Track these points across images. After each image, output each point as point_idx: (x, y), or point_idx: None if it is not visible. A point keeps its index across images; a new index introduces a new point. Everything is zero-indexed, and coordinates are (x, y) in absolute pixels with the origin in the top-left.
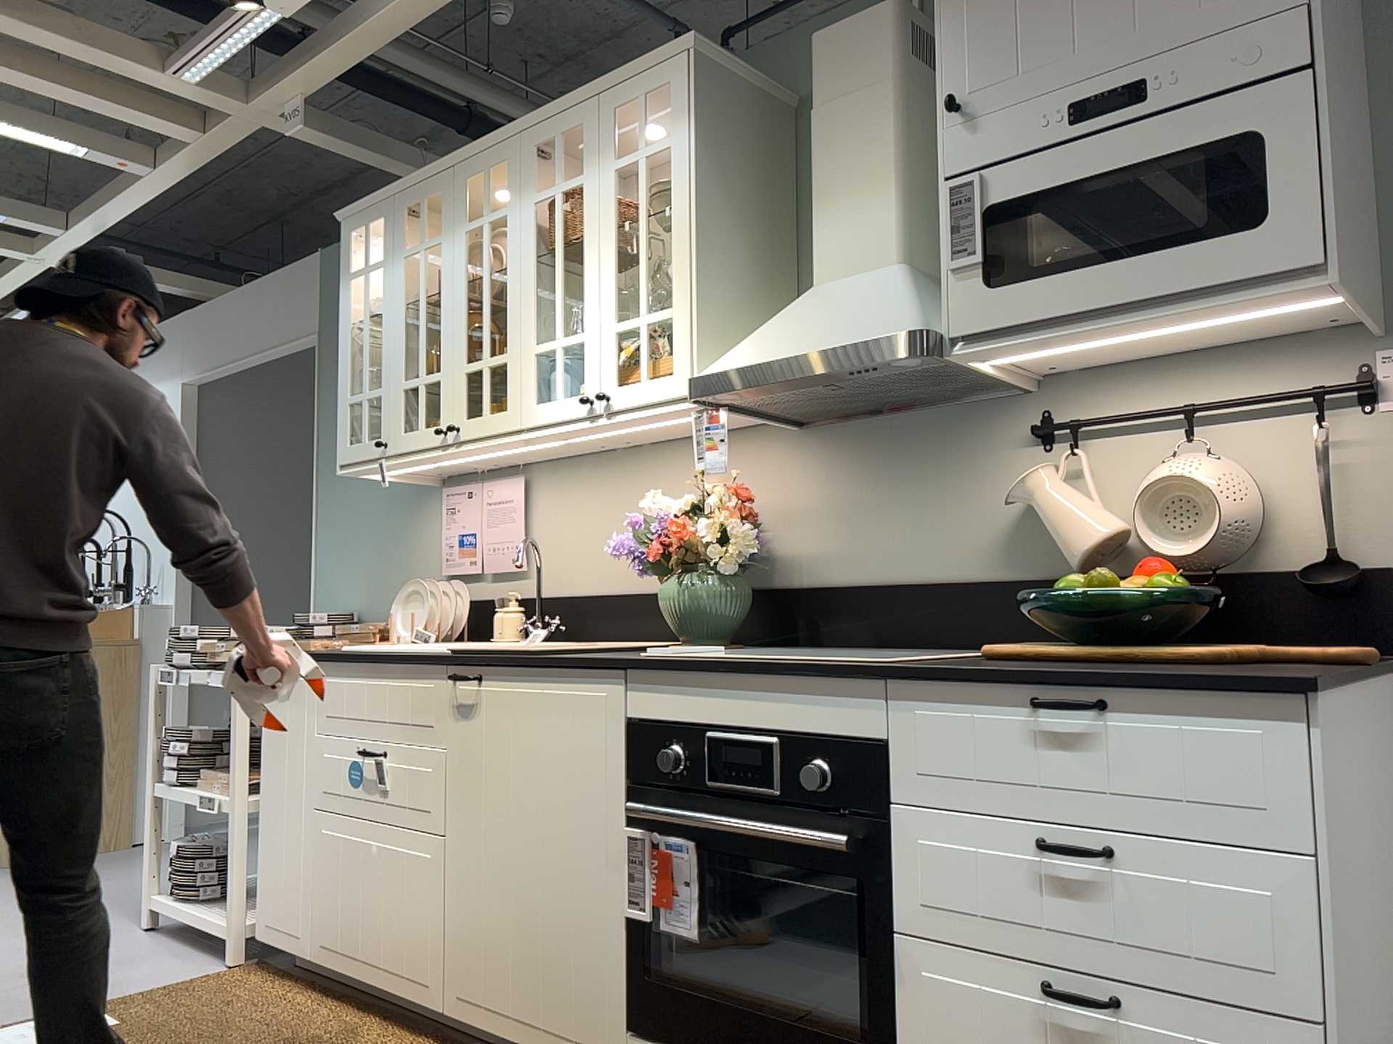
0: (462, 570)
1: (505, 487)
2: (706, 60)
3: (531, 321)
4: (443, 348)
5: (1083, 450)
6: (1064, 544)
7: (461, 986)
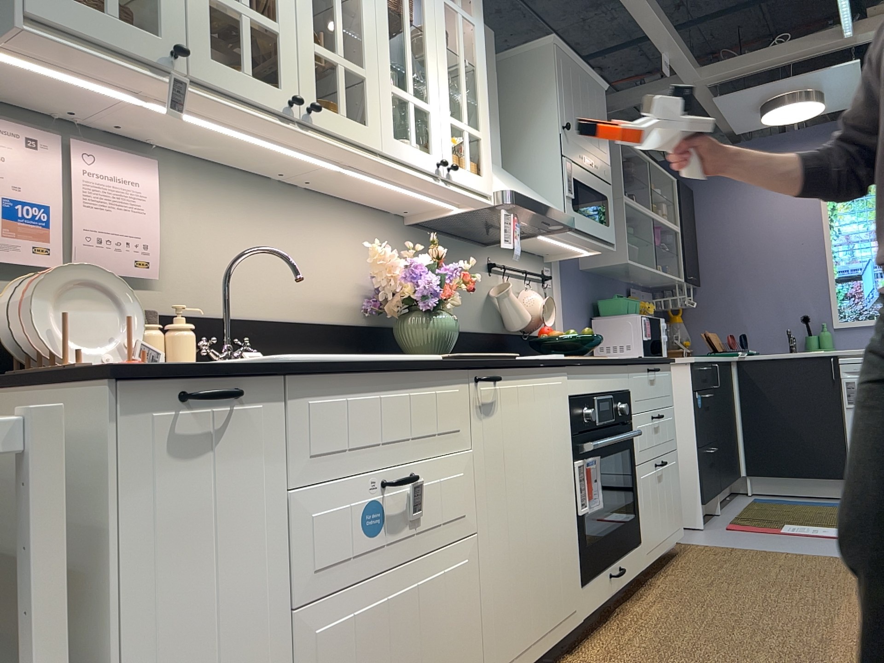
0: (8, 259)
1: (126, 164)
2: None
3: (387, 60)
4: (283, 0)
5: (505, 279)
6: (515, 319)
7: (499, 659)
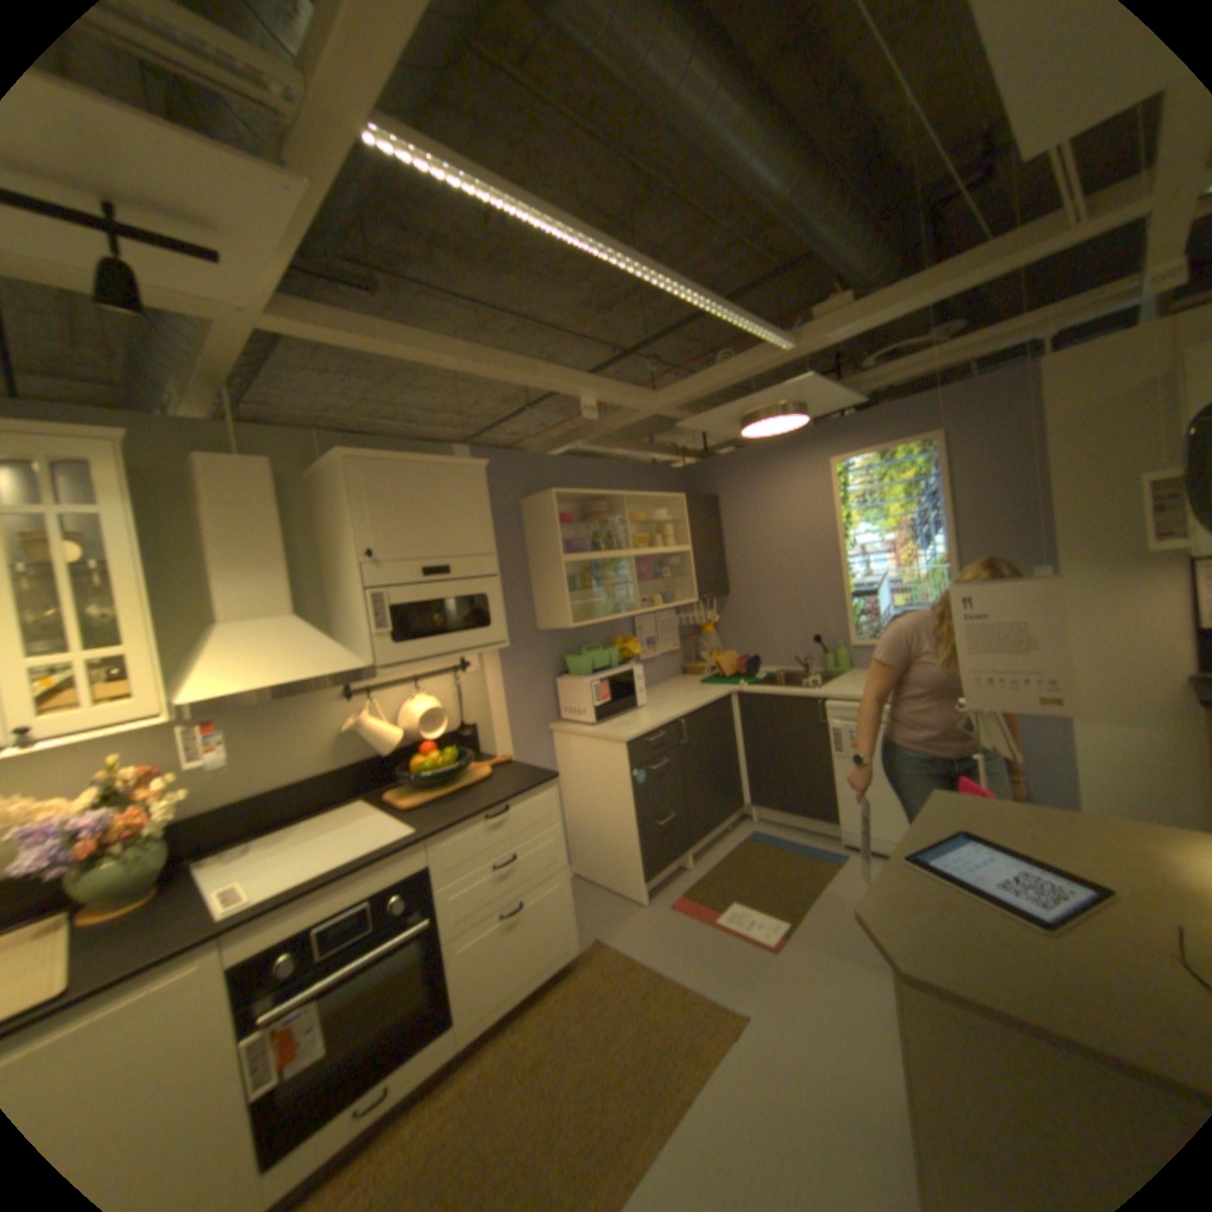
0: None
1: None
2: (119, 447)
3: None
4: None
5: (370, 700)
6: (376, 747)
7: None
